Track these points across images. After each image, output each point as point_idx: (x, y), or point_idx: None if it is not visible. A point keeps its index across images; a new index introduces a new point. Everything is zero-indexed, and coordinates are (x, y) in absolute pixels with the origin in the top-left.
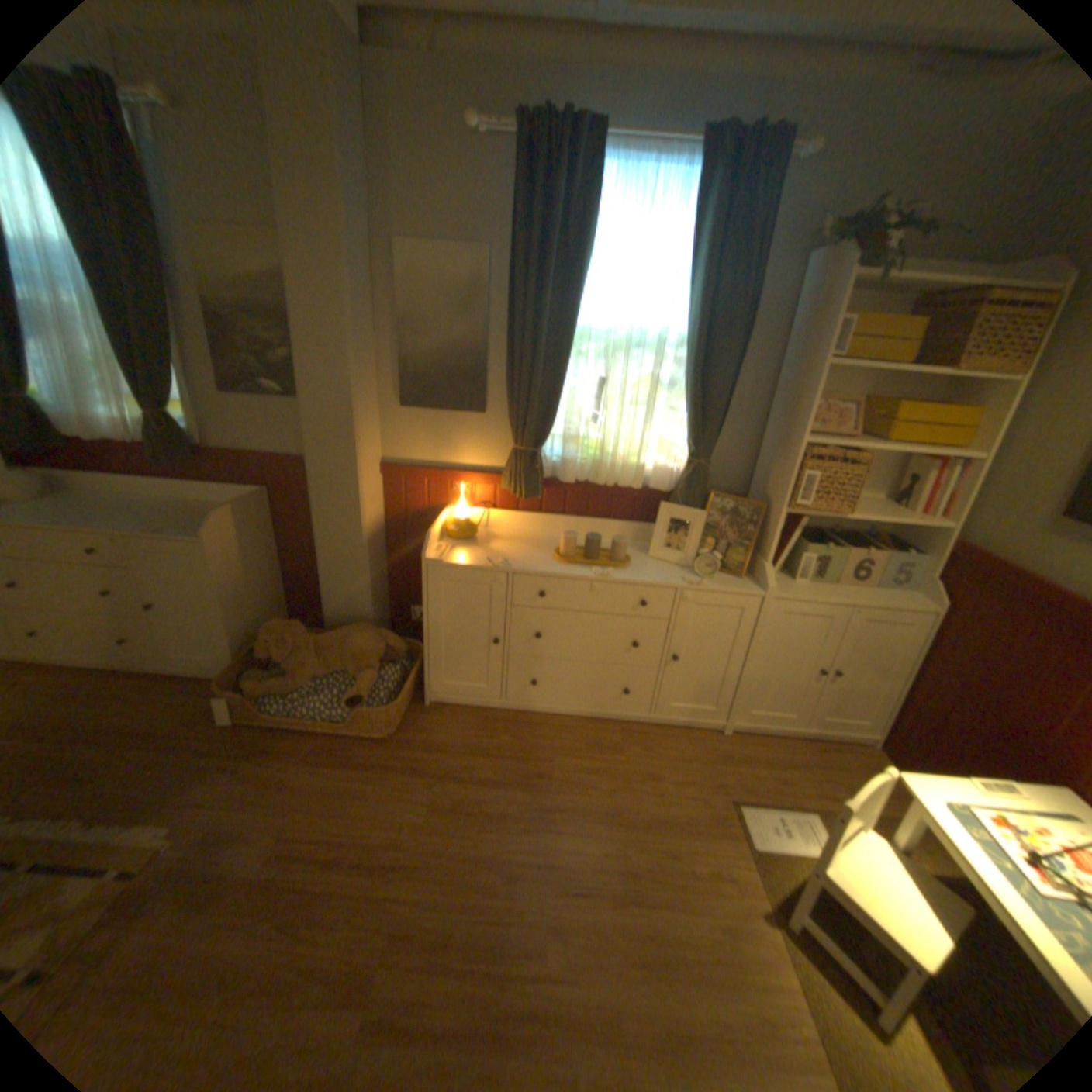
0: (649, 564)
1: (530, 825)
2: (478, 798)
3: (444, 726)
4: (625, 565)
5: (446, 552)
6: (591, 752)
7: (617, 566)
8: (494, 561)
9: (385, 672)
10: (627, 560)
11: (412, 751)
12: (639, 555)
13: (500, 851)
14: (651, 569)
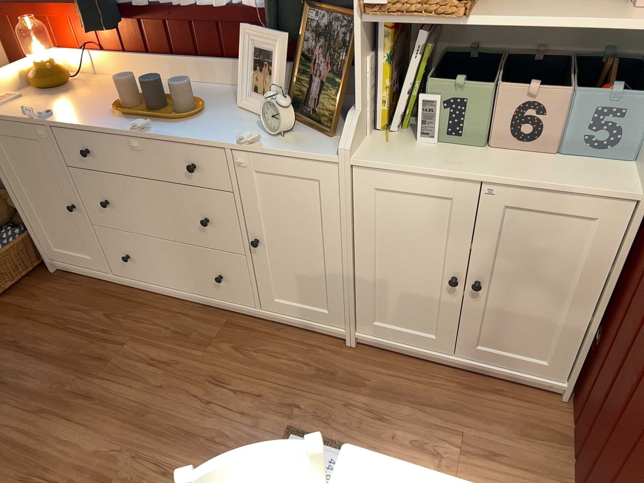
0: (231, 114)
1: (51, 405)
2: (27, 368)
3: (54, 293)
4: (183, 115)
5: (5, 101)
6: (174, 341)
7: (172, 116)
8: (42, 112)
9: (2, 233)
10: (198, 109)
11: (7, 313)
12: (233, 103)
13: (3, 424)
14: (223, 121)
